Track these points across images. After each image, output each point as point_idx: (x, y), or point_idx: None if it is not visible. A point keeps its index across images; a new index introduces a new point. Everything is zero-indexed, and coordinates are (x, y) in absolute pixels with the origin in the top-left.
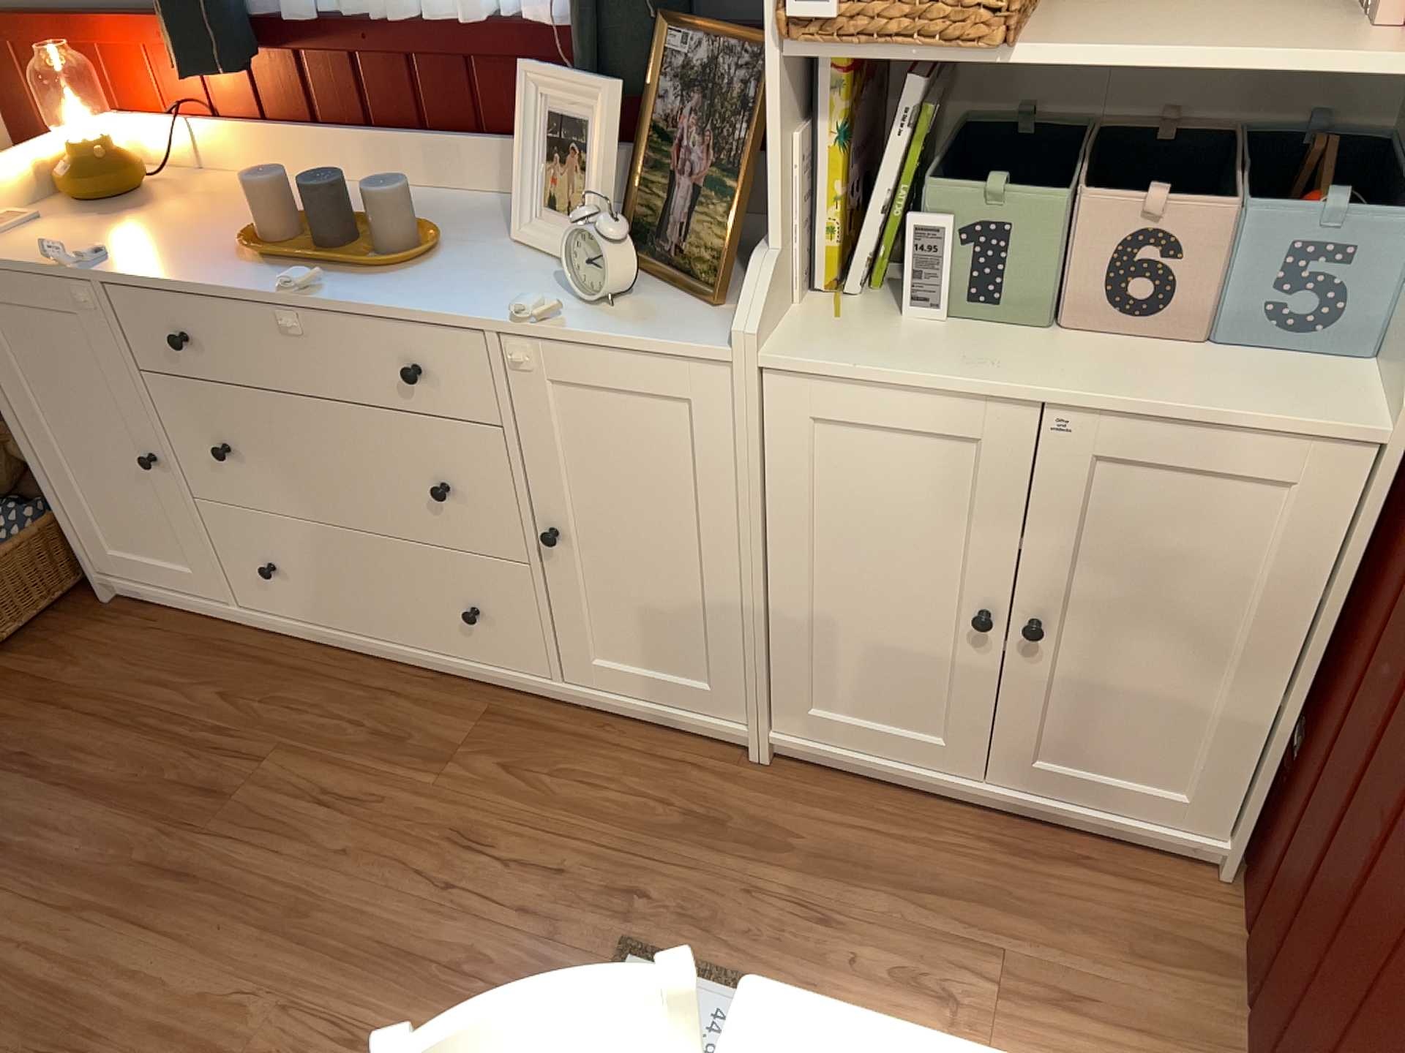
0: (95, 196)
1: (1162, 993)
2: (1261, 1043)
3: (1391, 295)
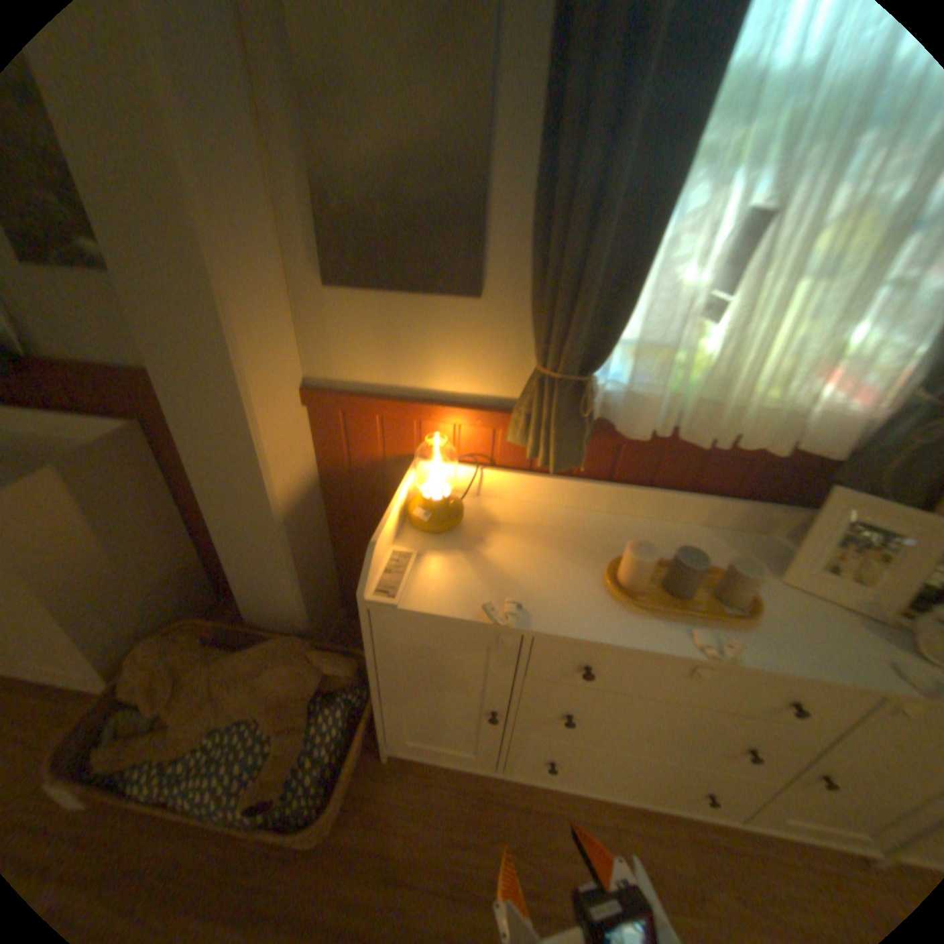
0: (442, 529)
1: None
2: None
3: None
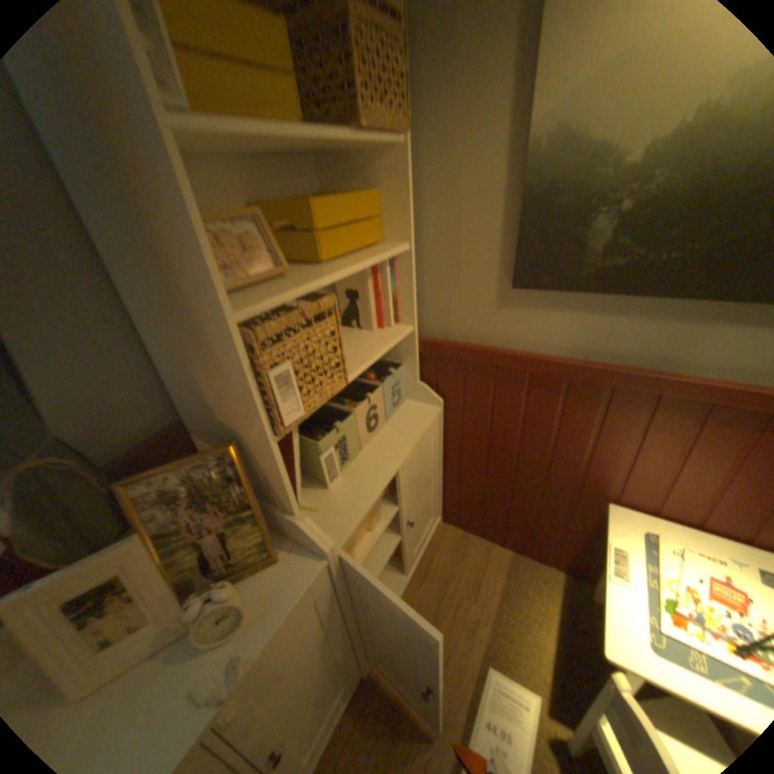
0: None
1: (477, 556)
2: (503, 535)
3: (408, 381)
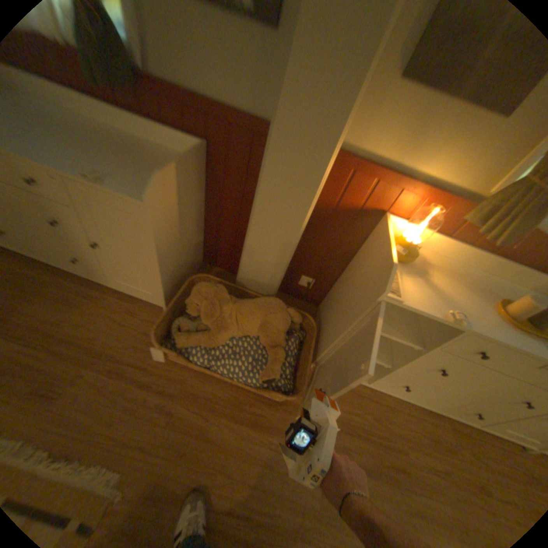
0: (410, 262)
1: None
2: None
3: None
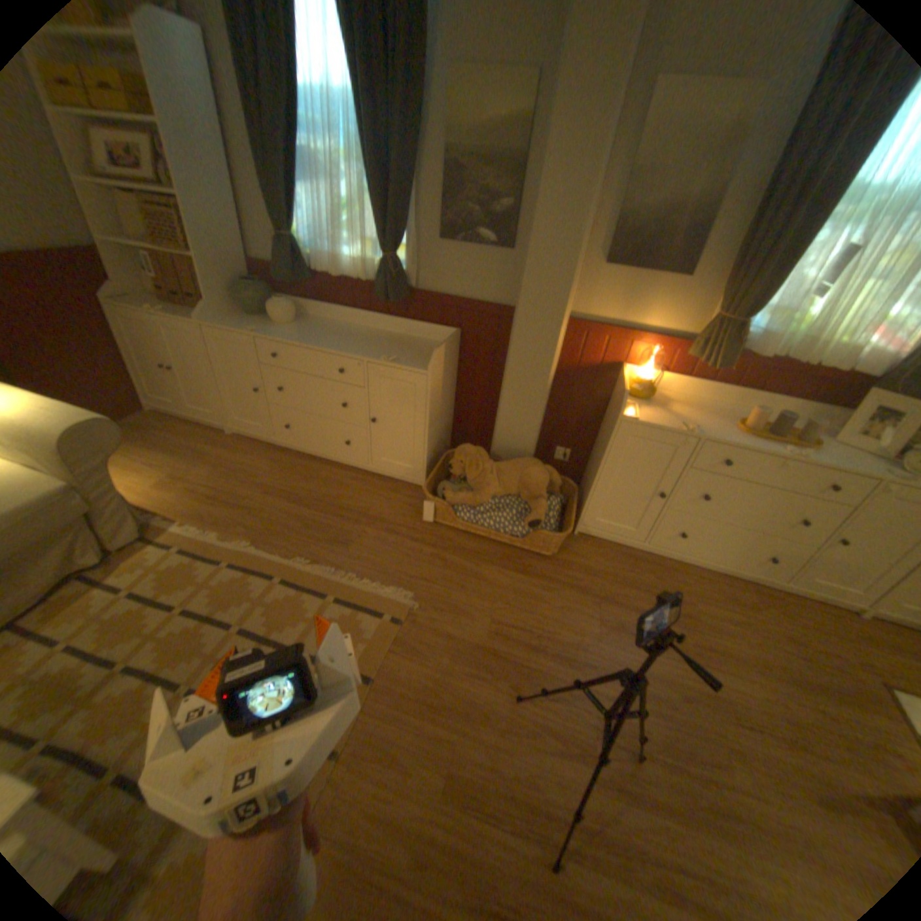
0: (647, 396)
1: None
2: None
3: None
